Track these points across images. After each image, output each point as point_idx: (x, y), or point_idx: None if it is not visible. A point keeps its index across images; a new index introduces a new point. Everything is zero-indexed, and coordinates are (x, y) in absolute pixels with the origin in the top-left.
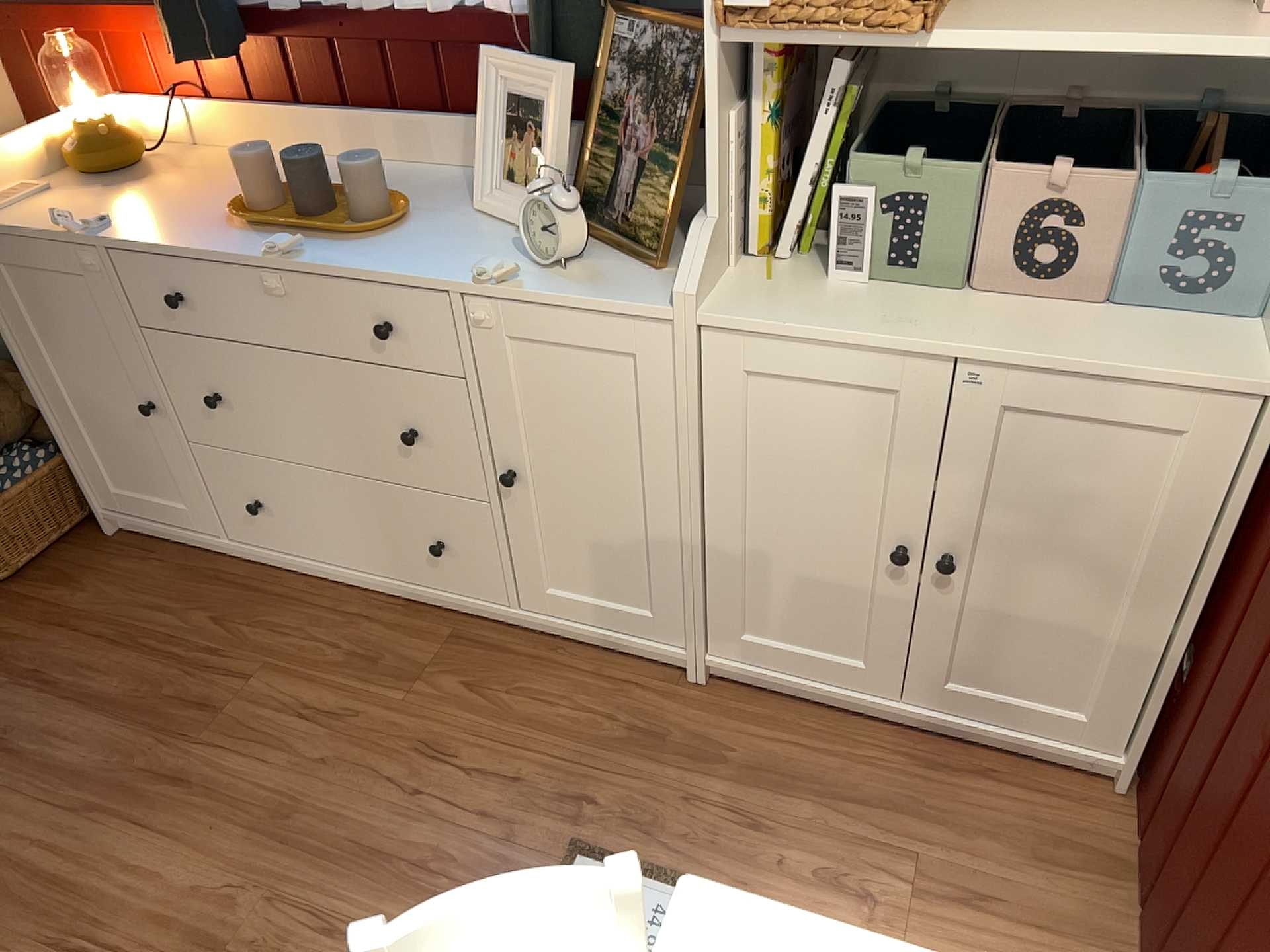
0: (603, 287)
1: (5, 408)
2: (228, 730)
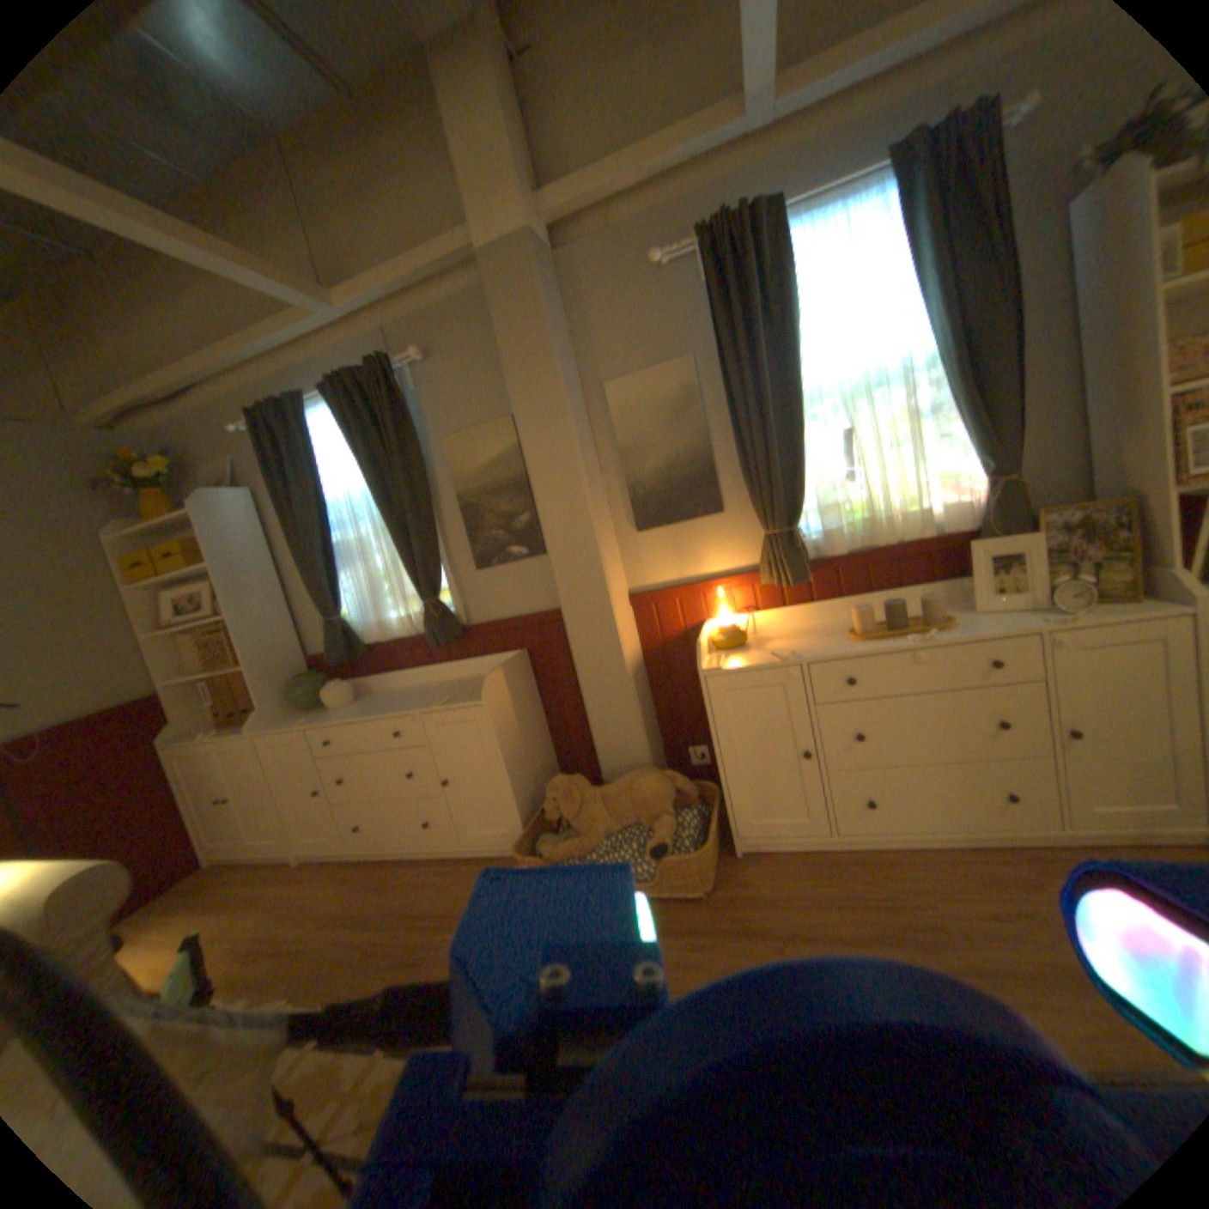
0: (1122, 610)
1: (662, 788)
2: (962, 944)
